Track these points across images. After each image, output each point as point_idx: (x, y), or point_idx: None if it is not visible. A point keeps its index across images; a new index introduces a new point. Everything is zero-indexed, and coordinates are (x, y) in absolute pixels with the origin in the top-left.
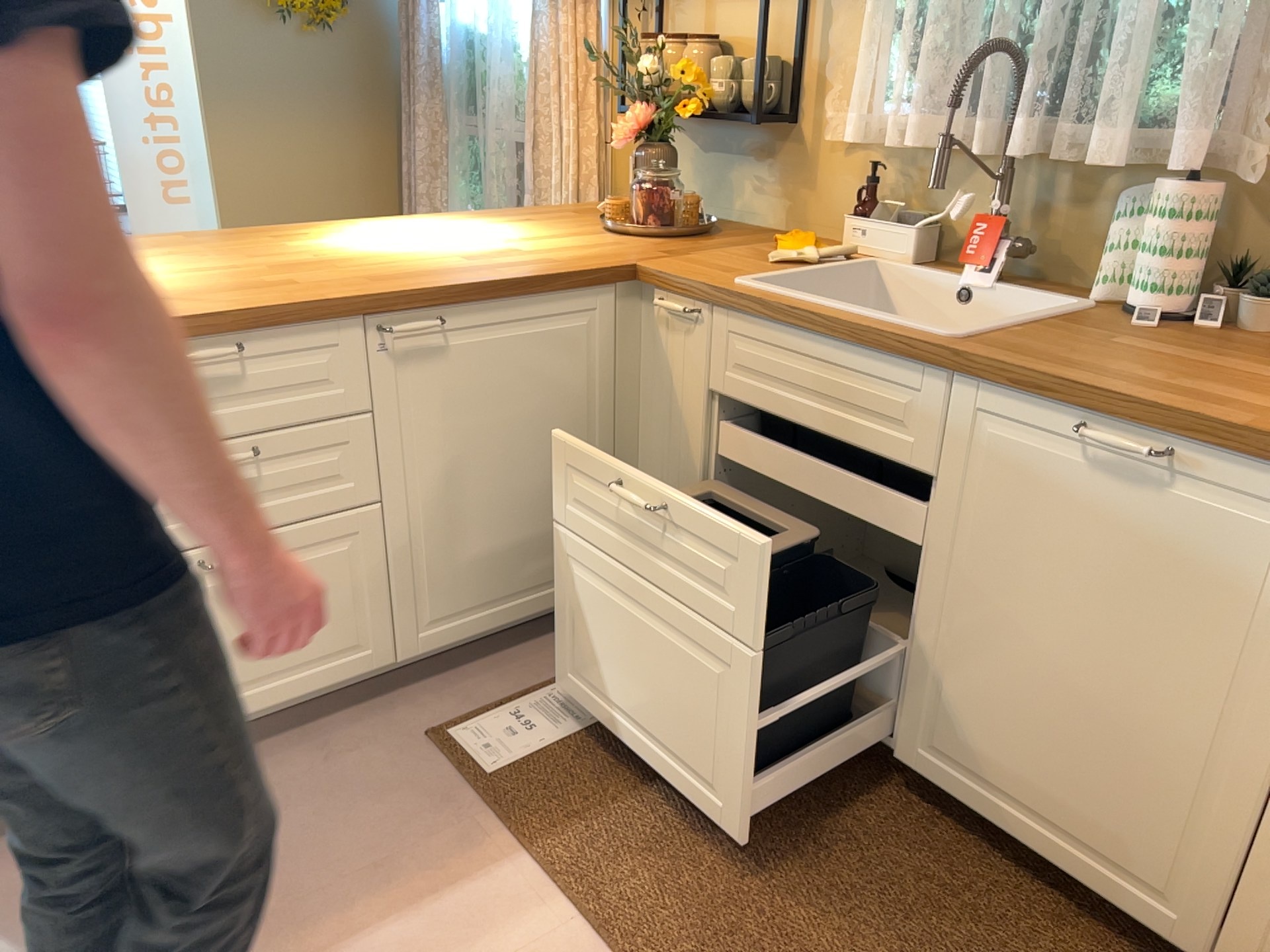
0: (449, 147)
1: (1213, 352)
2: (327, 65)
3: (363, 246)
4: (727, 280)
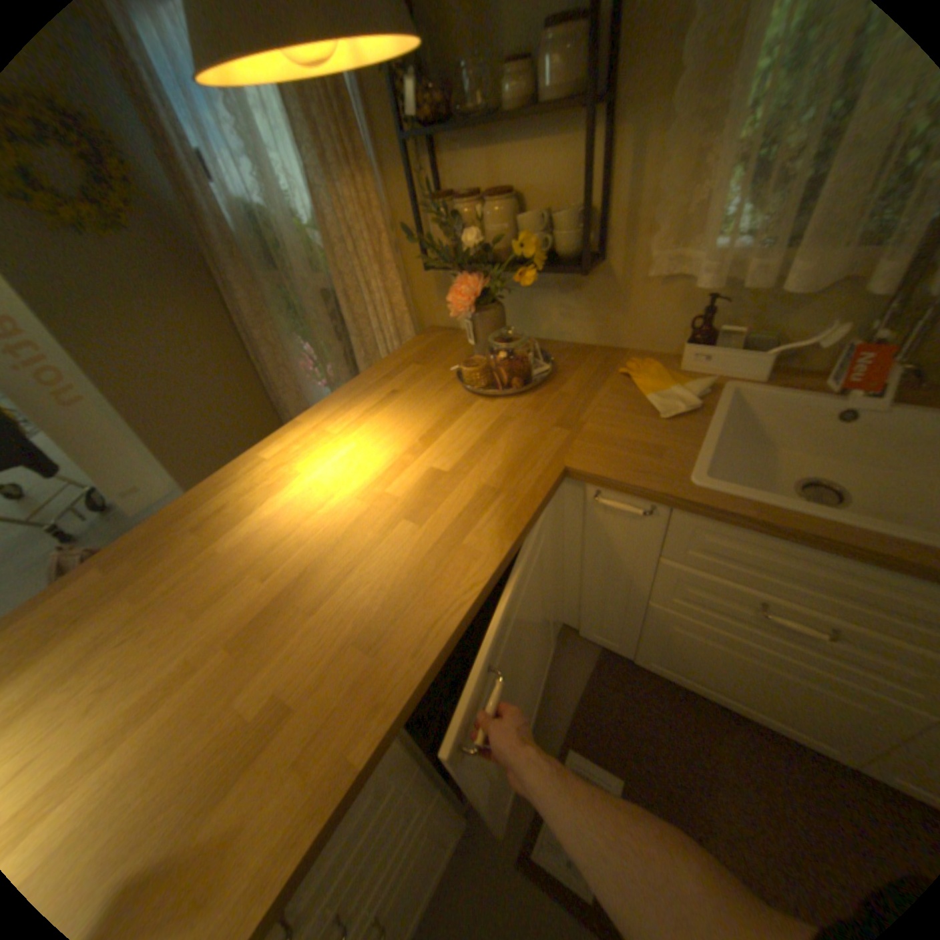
0: (265, 299)
1: None
2: (136, 257)
3: (294, 520)
4: (685, 481)
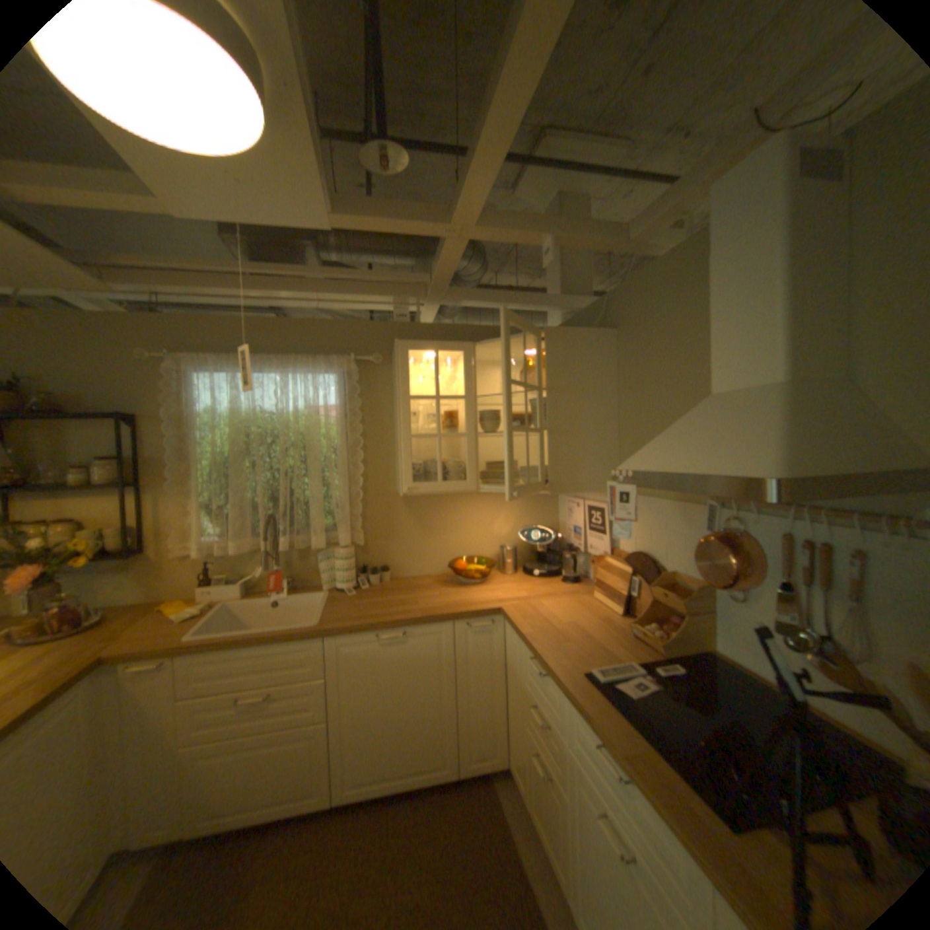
0: None
1: (379, 596)
2: None
3: None
4: (177, 642)
